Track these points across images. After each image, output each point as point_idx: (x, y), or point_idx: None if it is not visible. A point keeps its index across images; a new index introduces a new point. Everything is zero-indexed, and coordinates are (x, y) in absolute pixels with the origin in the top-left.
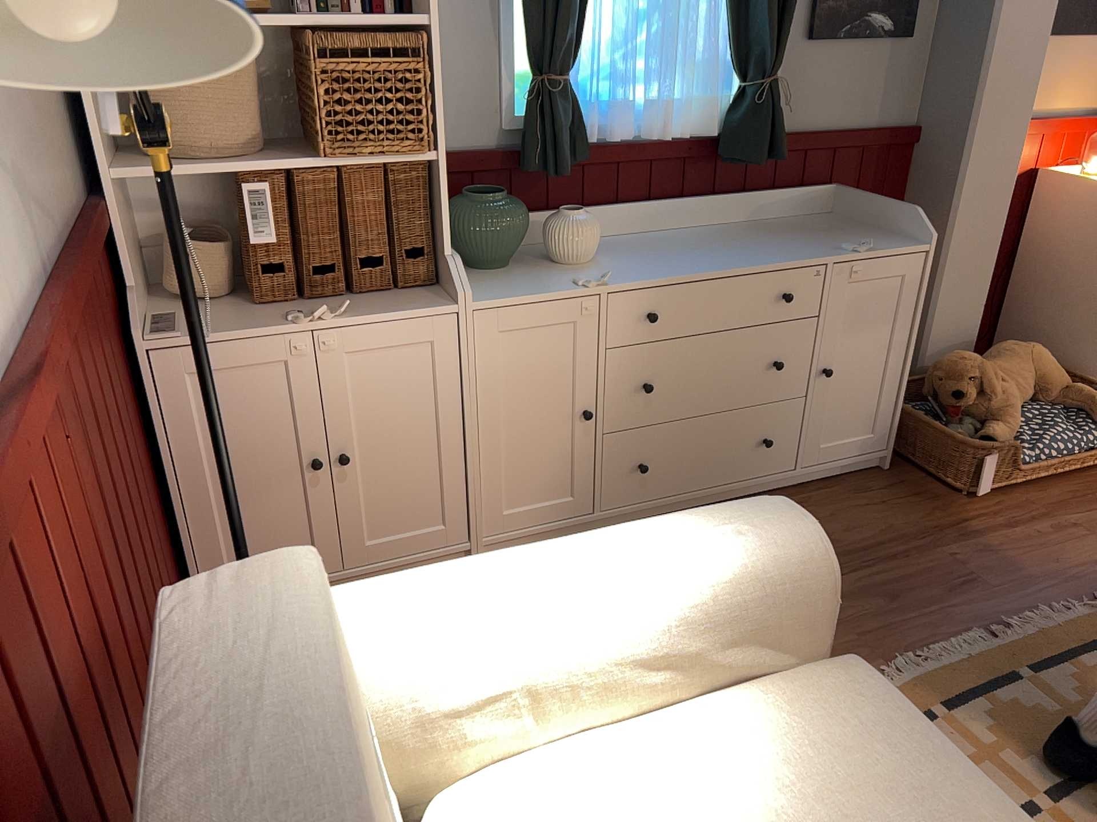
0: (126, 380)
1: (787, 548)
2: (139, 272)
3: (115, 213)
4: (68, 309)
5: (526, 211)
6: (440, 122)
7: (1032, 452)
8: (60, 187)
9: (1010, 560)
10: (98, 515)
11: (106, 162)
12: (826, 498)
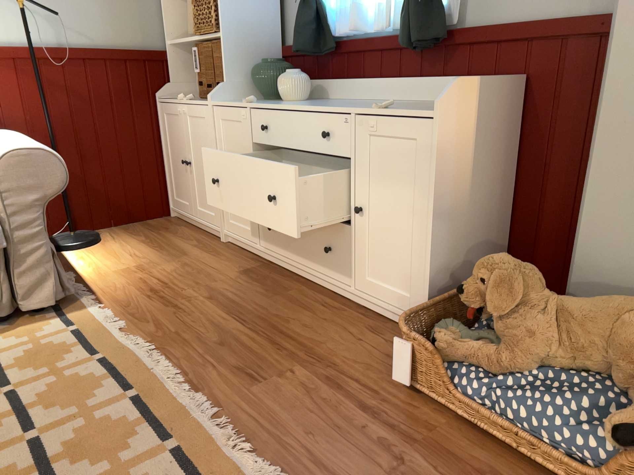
0: (148, 109)
1: (4, 151)
2: (187, 83)
3: (169, 57)
4: (53, 55)
5: (276, 71)
6: (221, 19)
7: (486, 391)
8: (122, 38)
9: (299, 402)
10: (52, 113)
11: (168, 39)
12: (349, 317)
